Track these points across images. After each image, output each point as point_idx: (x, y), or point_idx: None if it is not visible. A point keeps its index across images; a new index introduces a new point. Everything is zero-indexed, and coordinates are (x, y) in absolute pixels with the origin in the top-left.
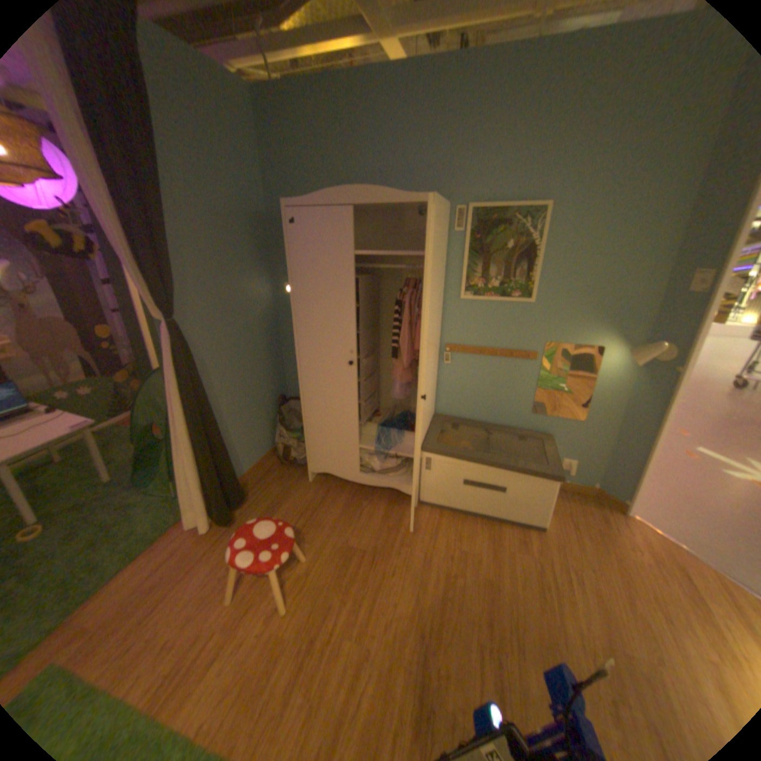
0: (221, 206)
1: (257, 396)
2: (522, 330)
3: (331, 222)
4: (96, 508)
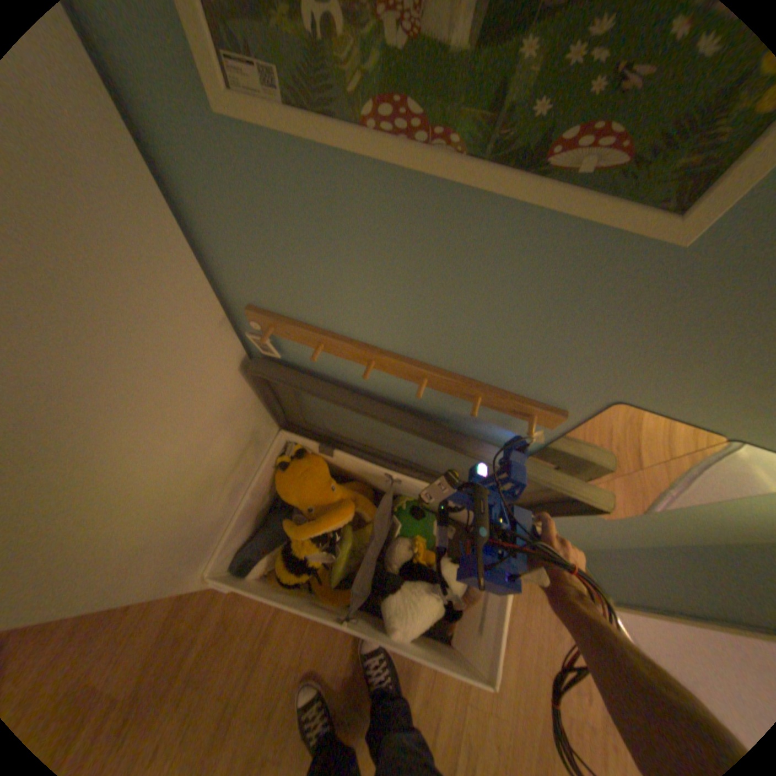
0: None
1: None
2: (546, 344)
3: None
4: None
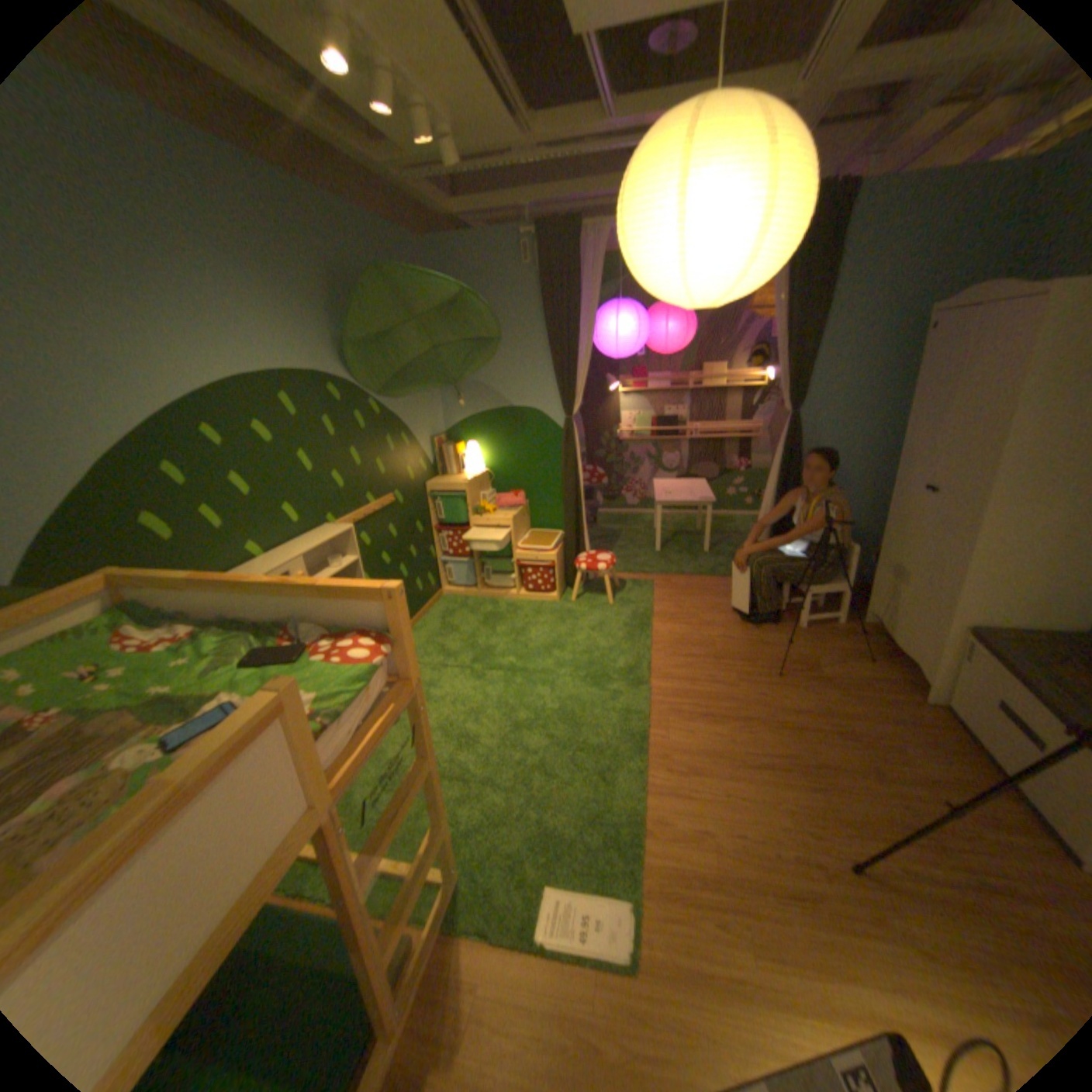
0: (911, 315)
1: (876, 519)
2: None
3: (958, 328)
4: (728, 550)
